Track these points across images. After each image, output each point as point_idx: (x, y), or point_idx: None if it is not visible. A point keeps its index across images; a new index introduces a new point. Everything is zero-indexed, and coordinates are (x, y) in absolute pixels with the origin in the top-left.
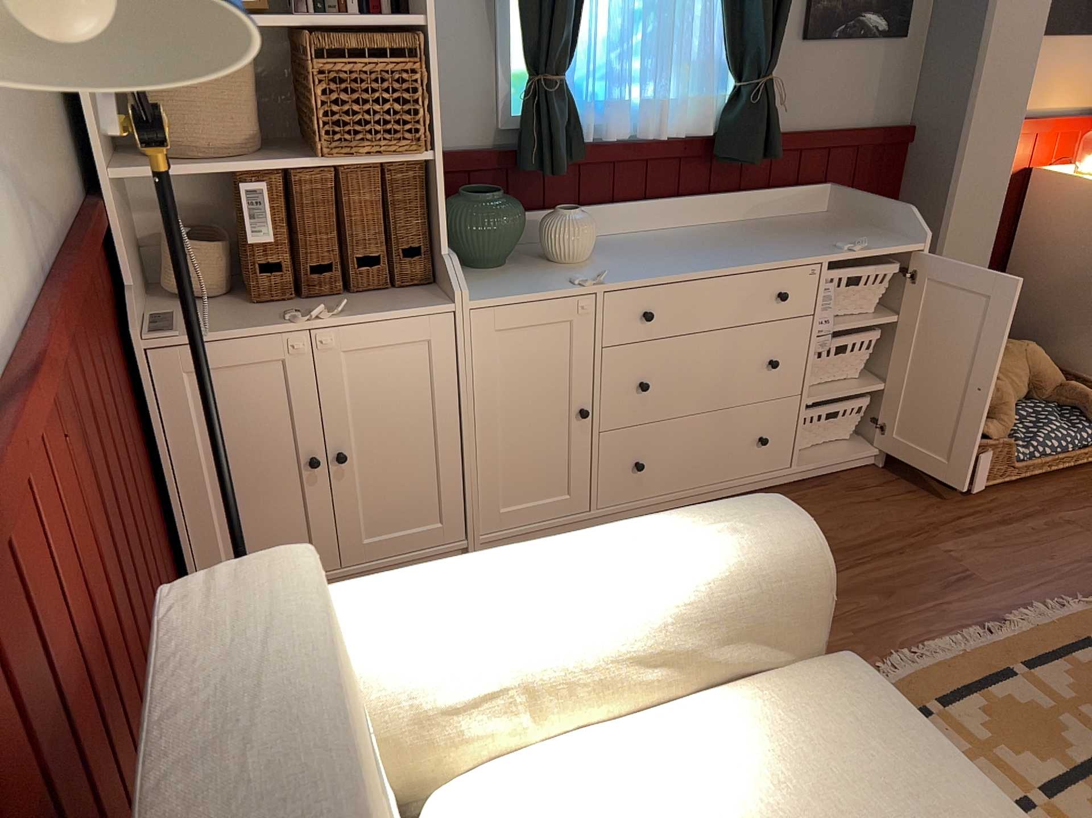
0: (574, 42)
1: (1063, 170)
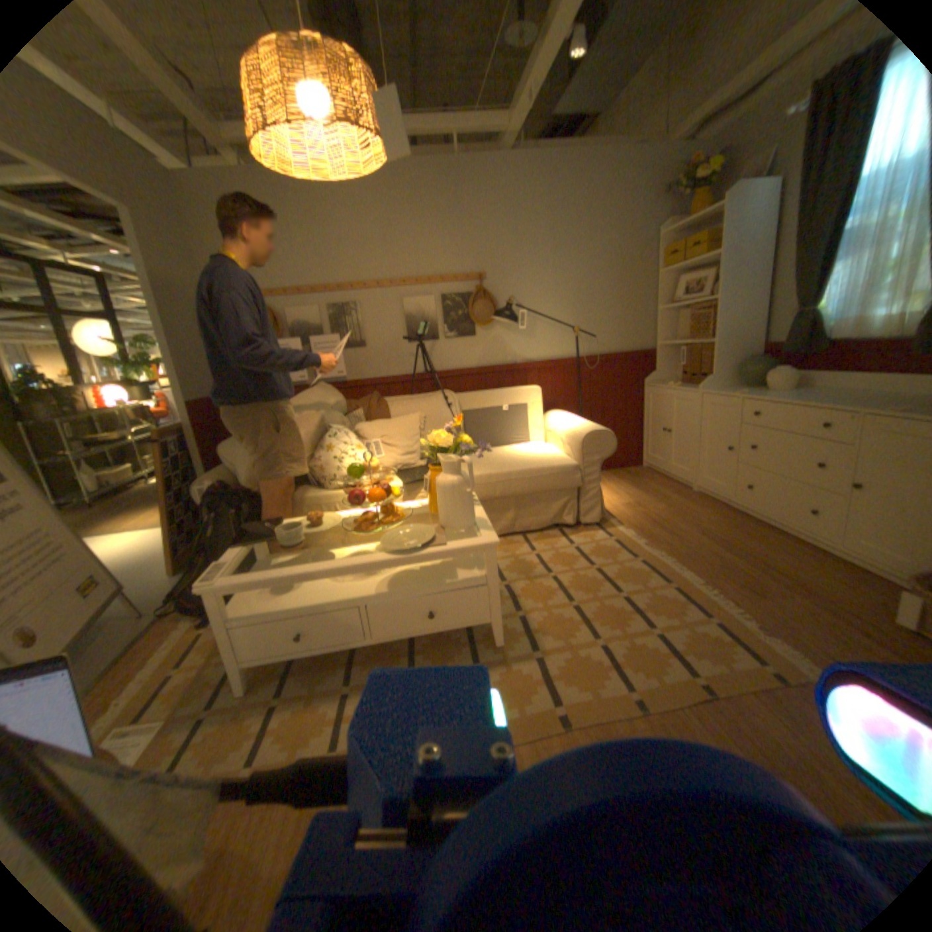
0: (817, 291)
1: None
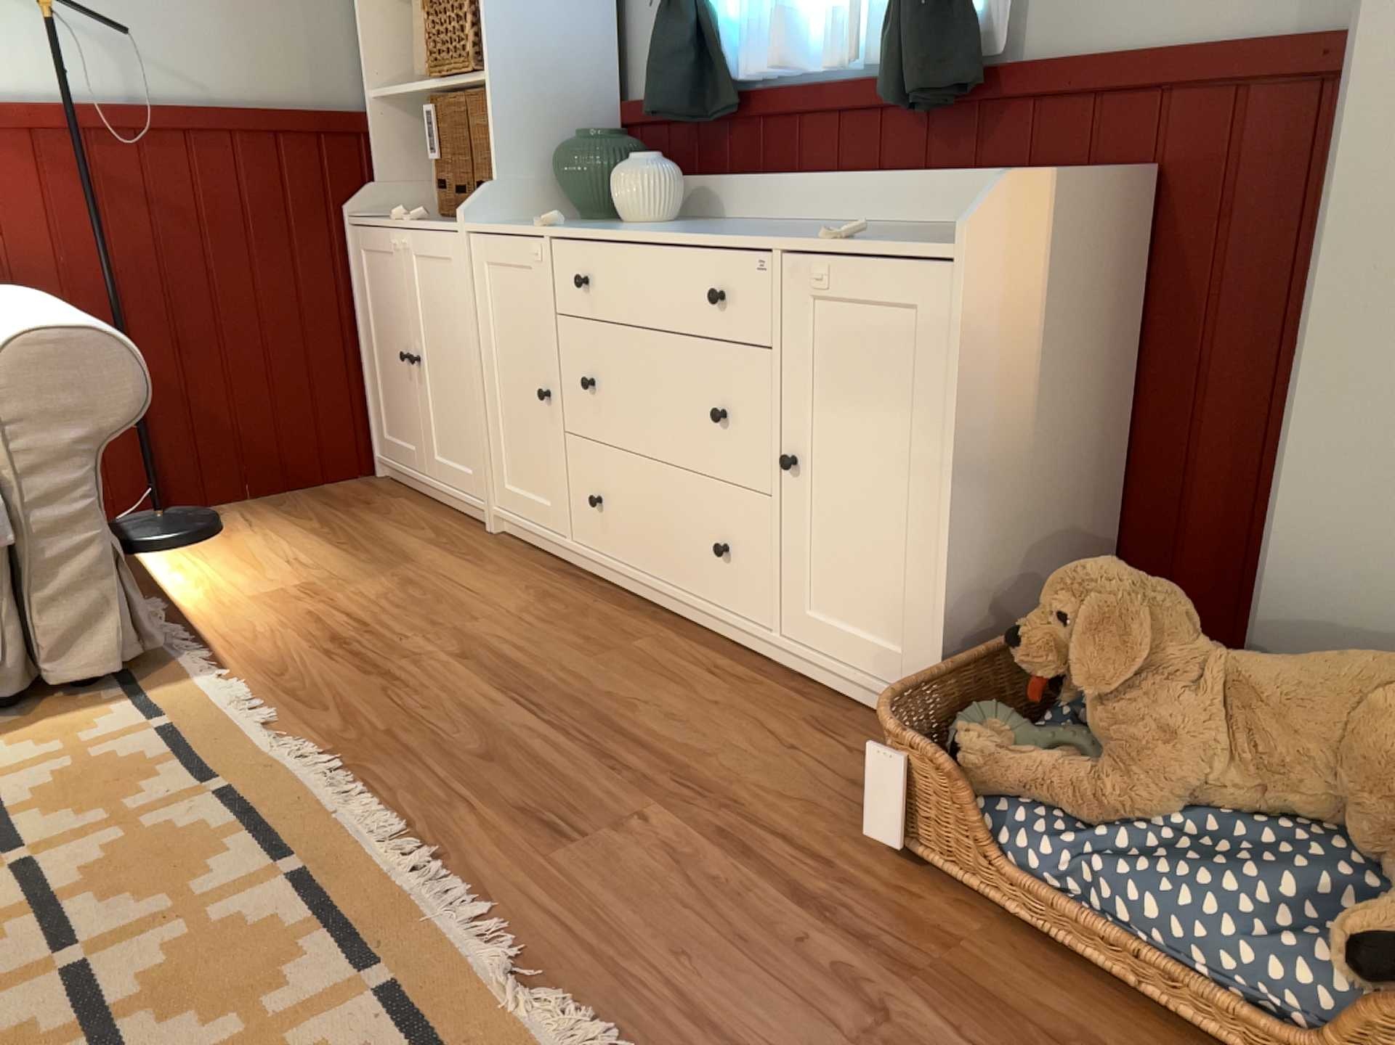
0: None
1: None
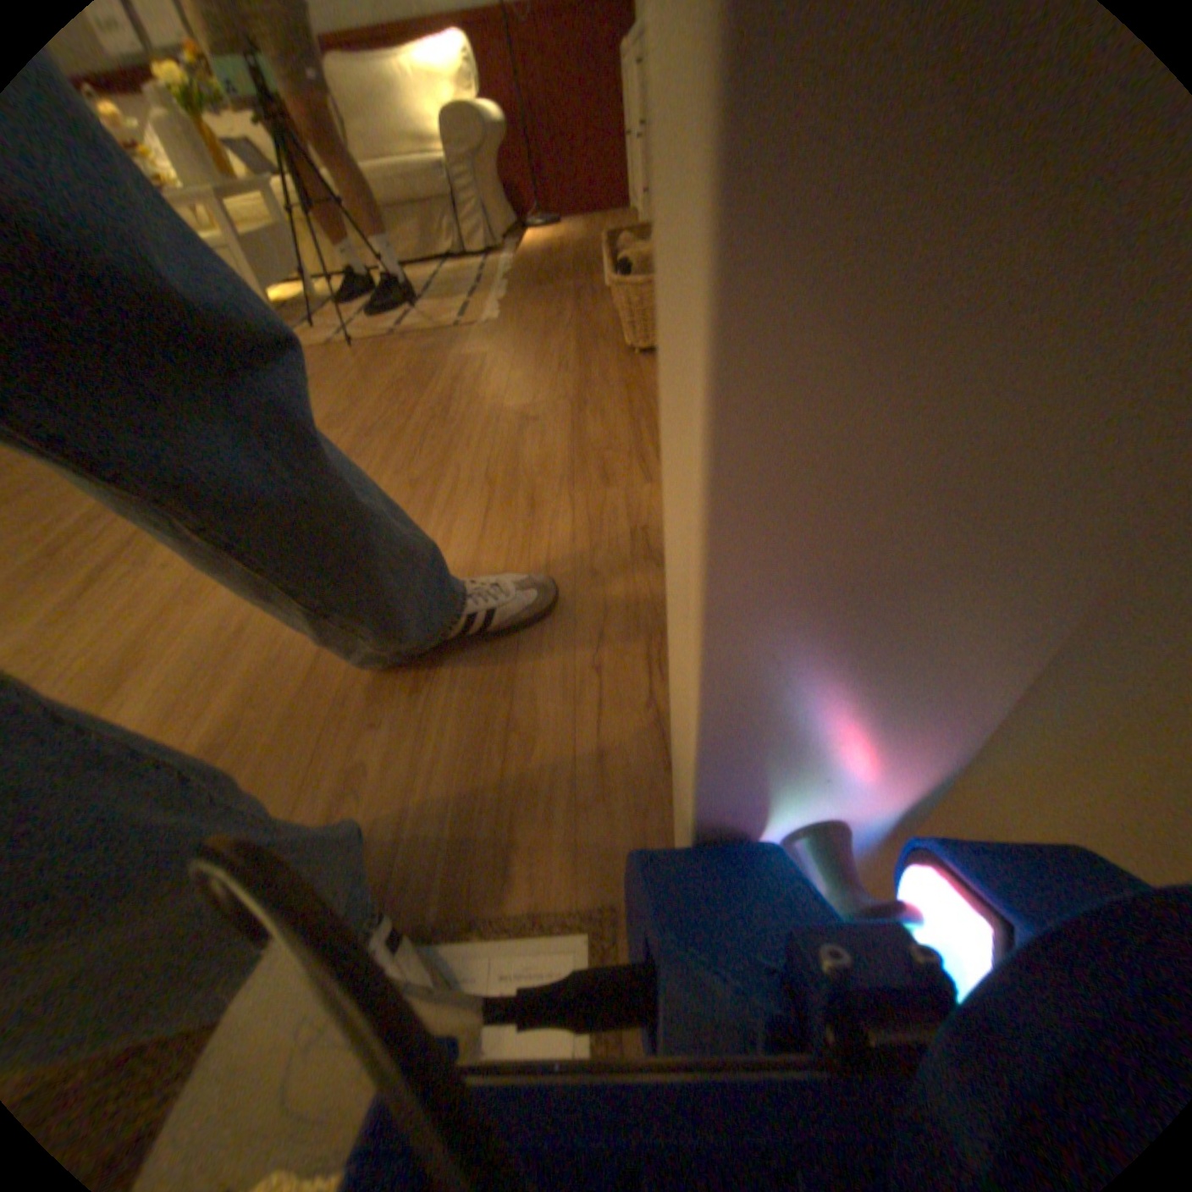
0: None
1: None
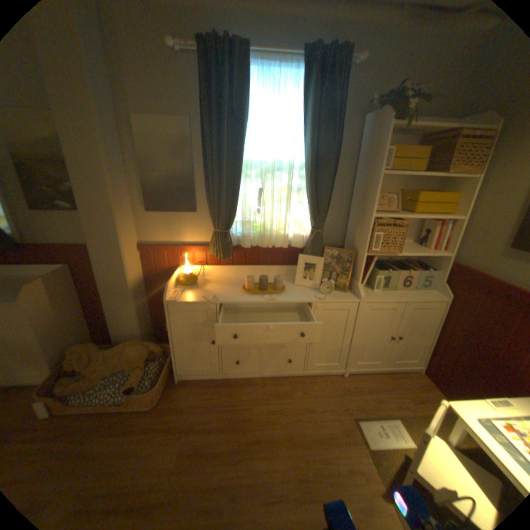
0: None
1: (191, 267)
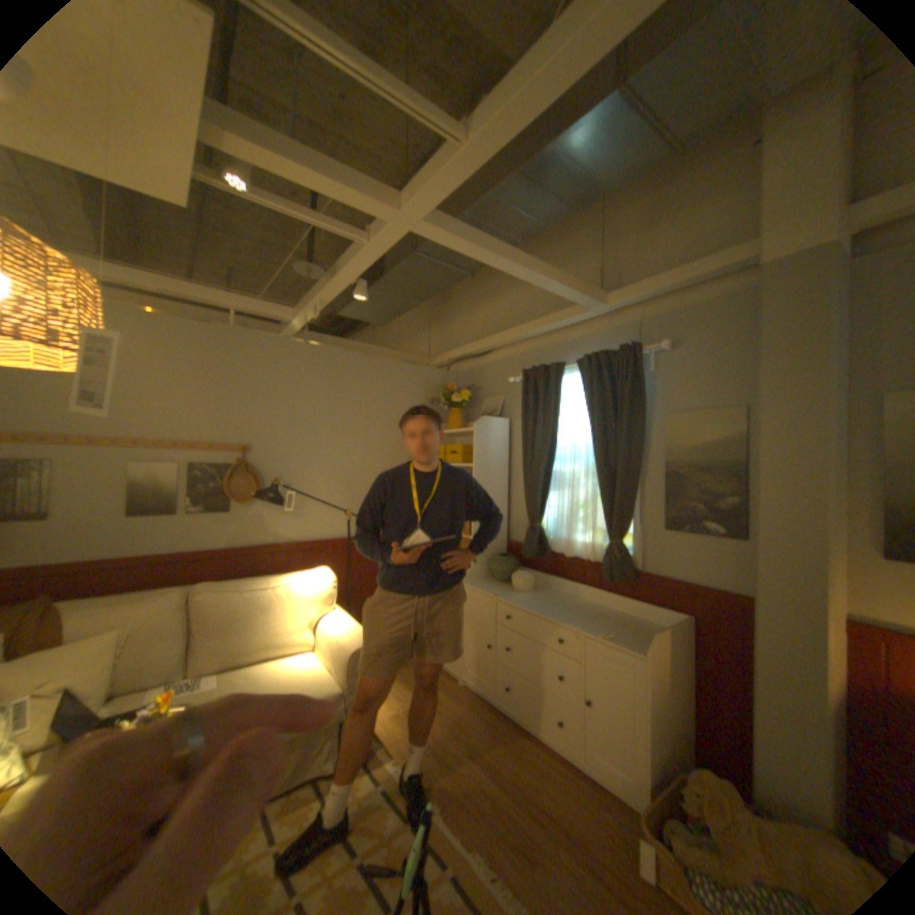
0: (539, 513)
1: None
